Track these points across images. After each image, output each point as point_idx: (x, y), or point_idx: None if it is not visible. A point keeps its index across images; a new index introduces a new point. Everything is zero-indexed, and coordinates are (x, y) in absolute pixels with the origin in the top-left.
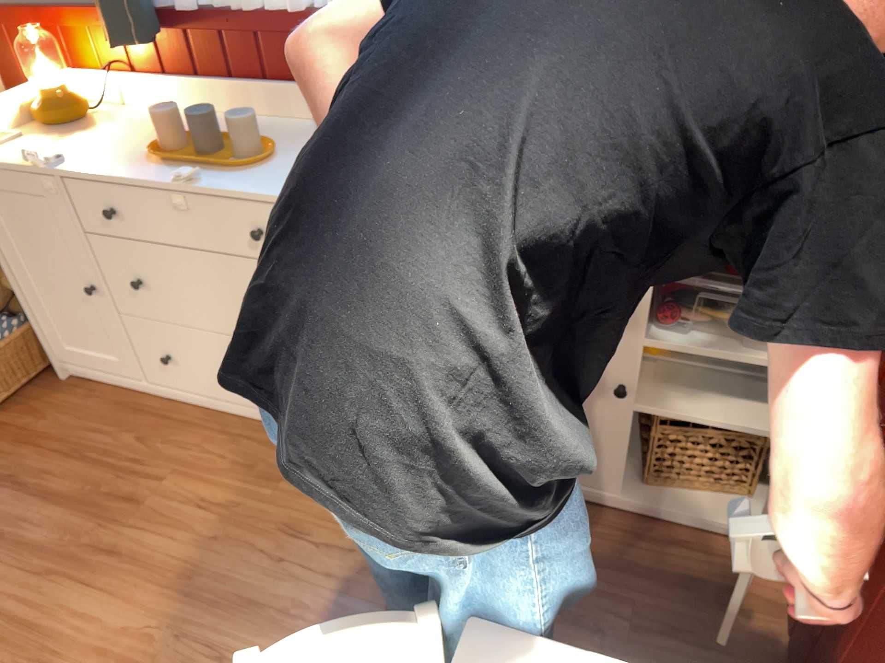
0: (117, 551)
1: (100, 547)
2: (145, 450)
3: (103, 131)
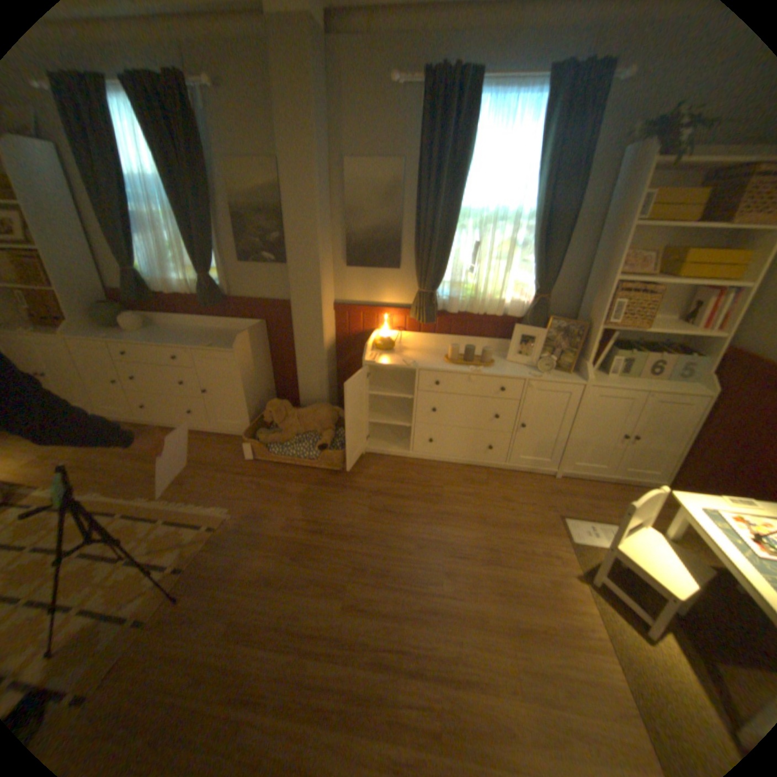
0: (447, 516)
1: (438, 515)
2: (423, 479)
3: (404, 352)
